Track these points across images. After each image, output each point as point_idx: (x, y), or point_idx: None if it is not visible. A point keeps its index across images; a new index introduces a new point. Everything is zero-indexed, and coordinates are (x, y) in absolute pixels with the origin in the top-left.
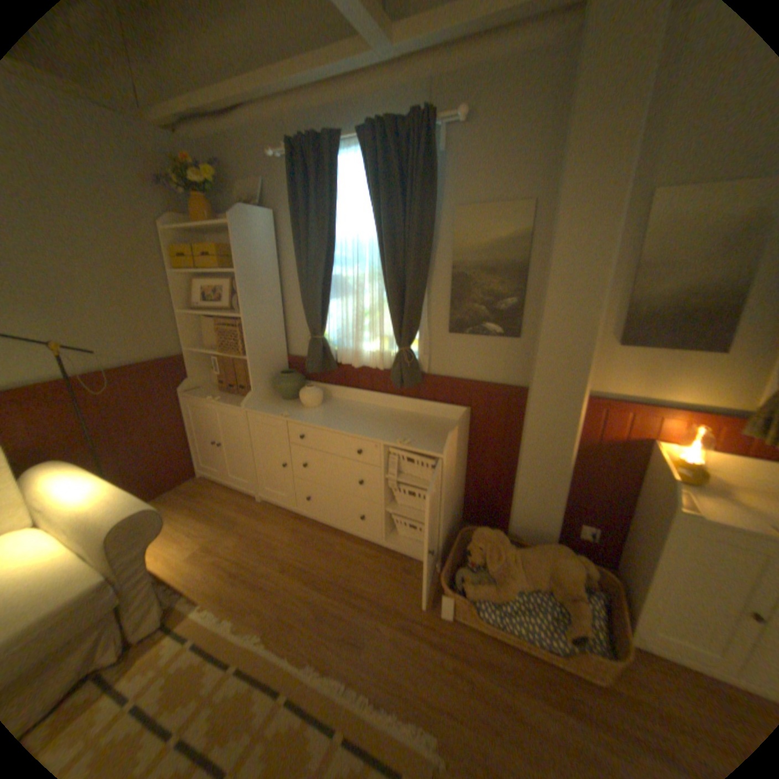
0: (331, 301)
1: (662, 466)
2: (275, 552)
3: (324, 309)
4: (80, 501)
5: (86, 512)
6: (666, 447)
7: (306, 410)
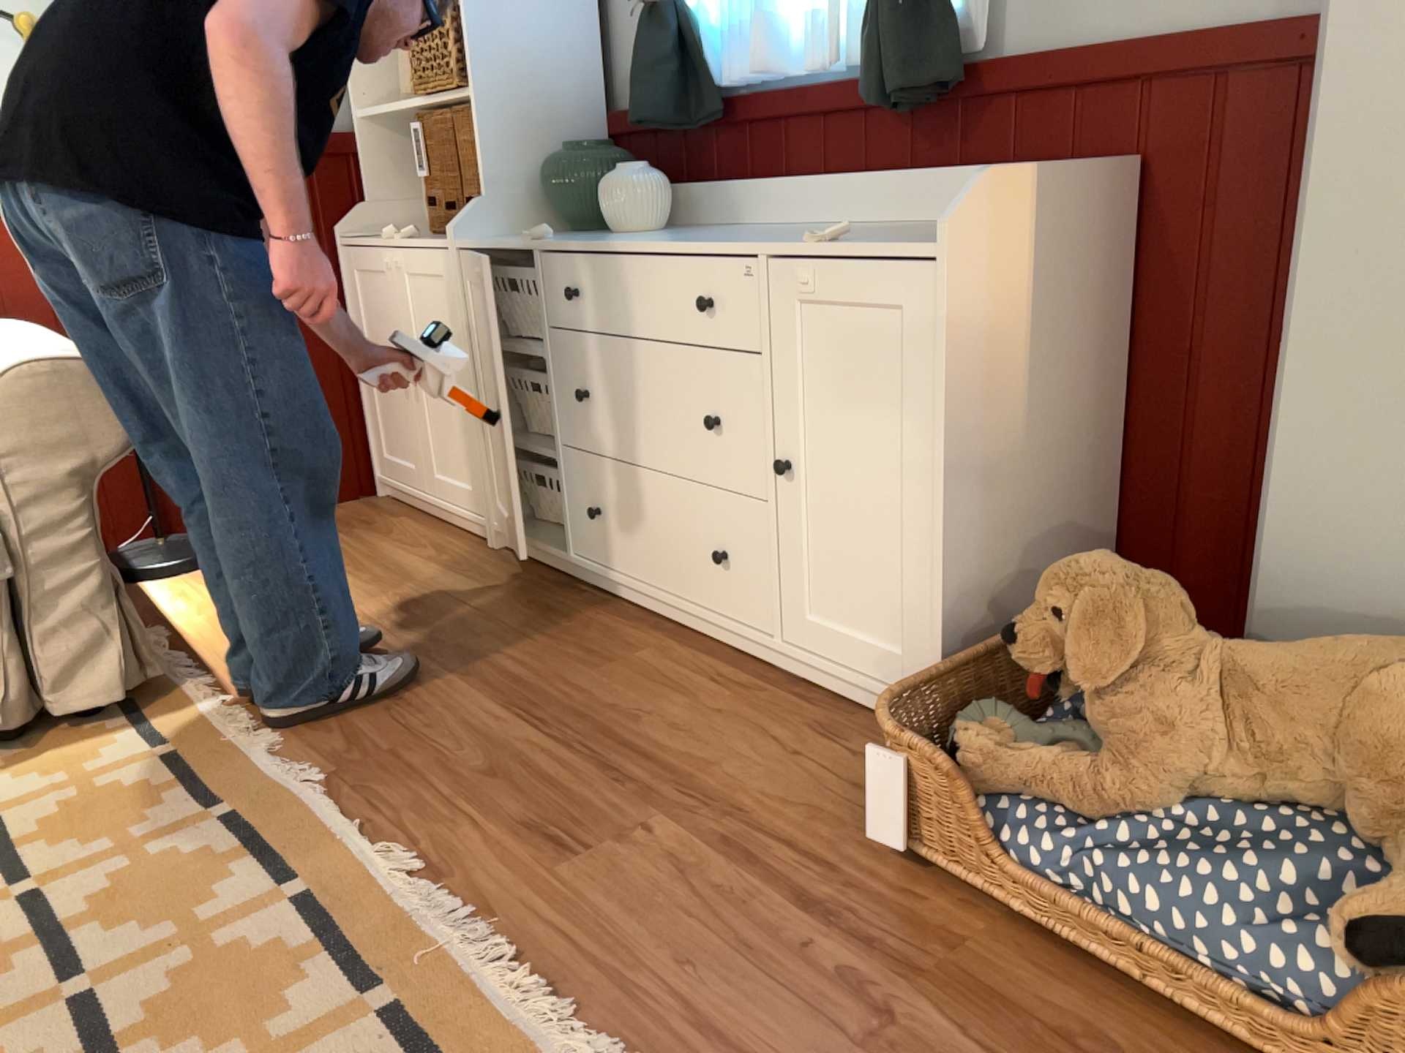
0: None
1: None
2: (471, 639)
3: None
4: None
5: None
6: None
7: (605, 237)
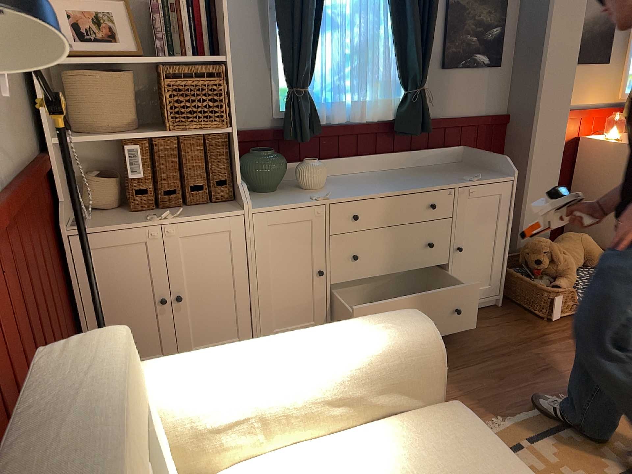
0: (319, 36)
1: (600, 149)
2: None
3: (313, 47)
4: (325, 349)
5: (366, 347)
6: (588, 139)
7: (322, 190)
